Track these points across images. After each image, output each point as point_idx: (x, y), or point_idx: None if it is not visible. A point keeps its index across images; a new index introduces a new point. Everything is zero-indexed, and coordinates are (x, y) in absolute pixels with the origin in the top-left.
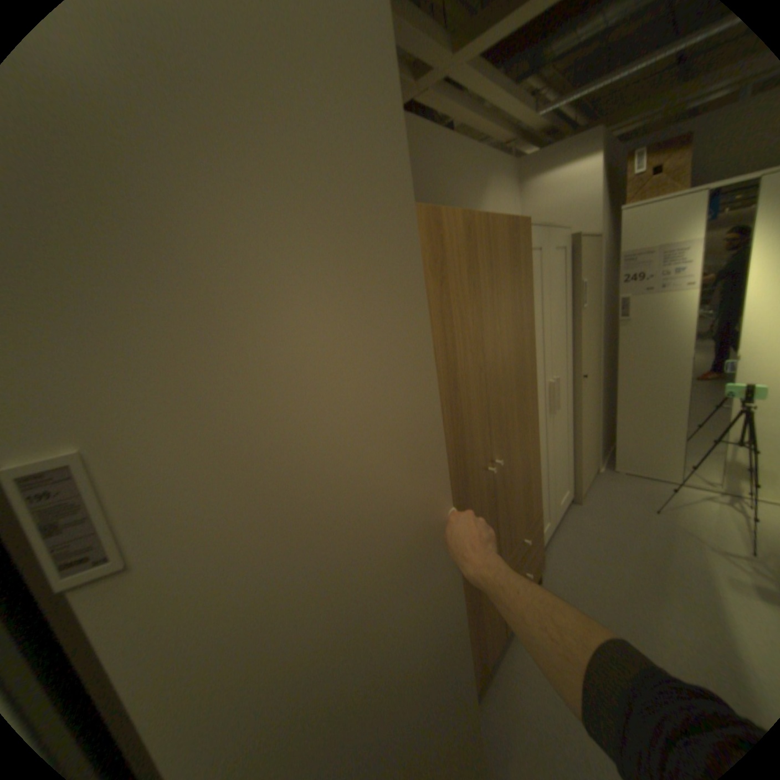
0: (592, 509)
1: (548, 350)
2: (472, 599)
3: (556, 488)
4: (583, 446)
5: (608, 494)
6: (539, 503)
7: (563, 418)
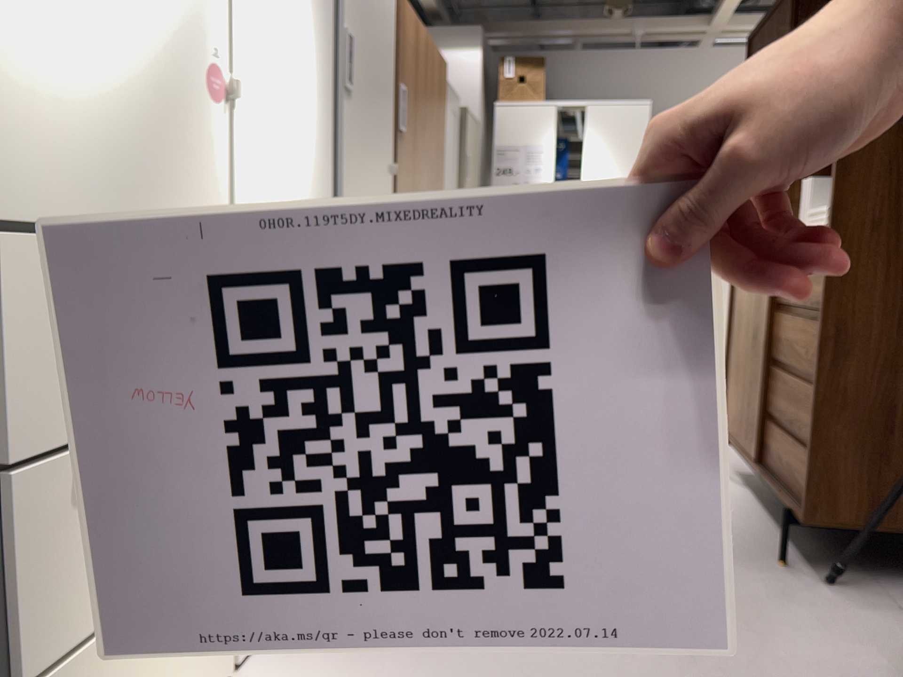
0: None
1: None
2: None
3: None
4: None
5: None
6: None
7: None
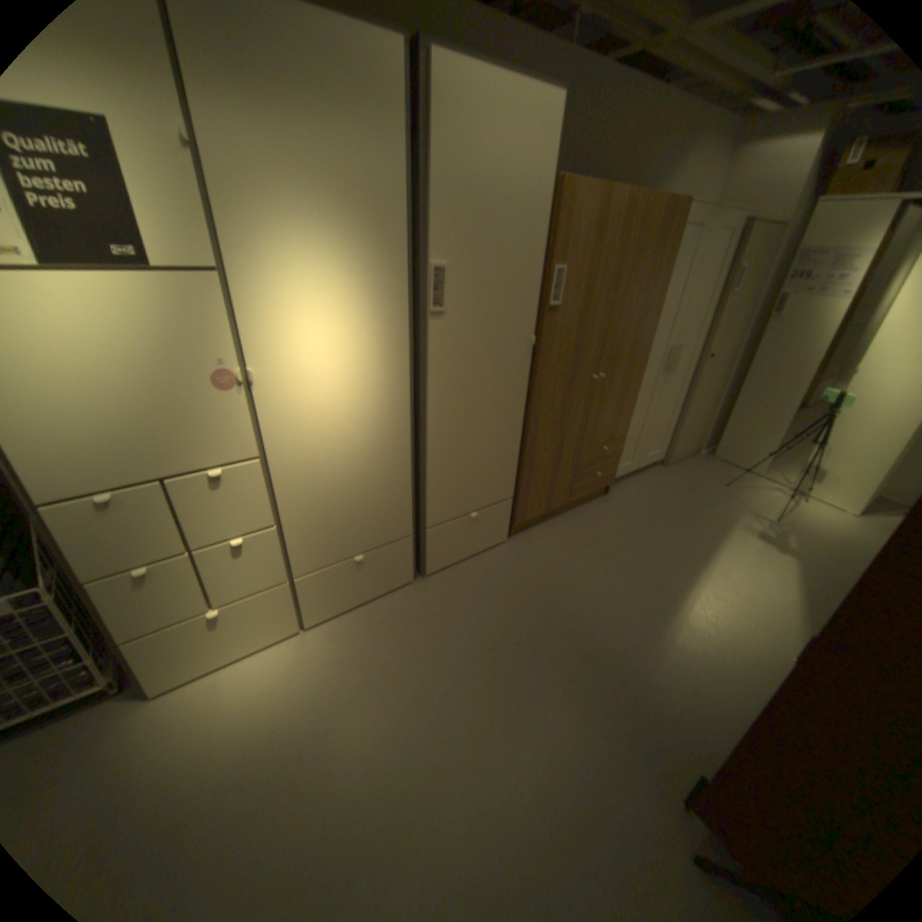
0: (676, 472)
1: (681, 318)
2: (556, 453)
3: (649, 438)
4: (689, 418)
5: (697, 467)
6: (626, 430)
7: (677, 385)
